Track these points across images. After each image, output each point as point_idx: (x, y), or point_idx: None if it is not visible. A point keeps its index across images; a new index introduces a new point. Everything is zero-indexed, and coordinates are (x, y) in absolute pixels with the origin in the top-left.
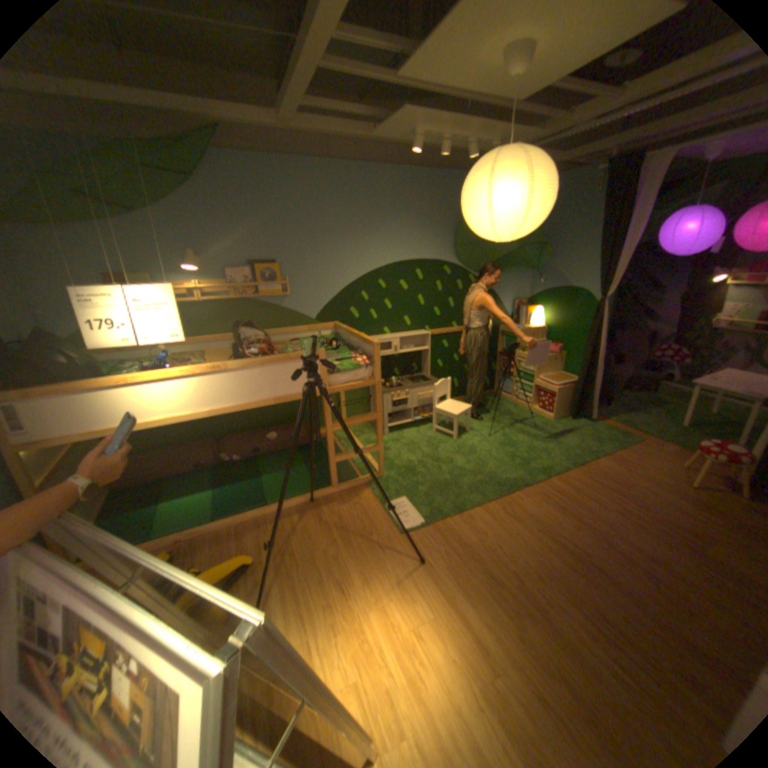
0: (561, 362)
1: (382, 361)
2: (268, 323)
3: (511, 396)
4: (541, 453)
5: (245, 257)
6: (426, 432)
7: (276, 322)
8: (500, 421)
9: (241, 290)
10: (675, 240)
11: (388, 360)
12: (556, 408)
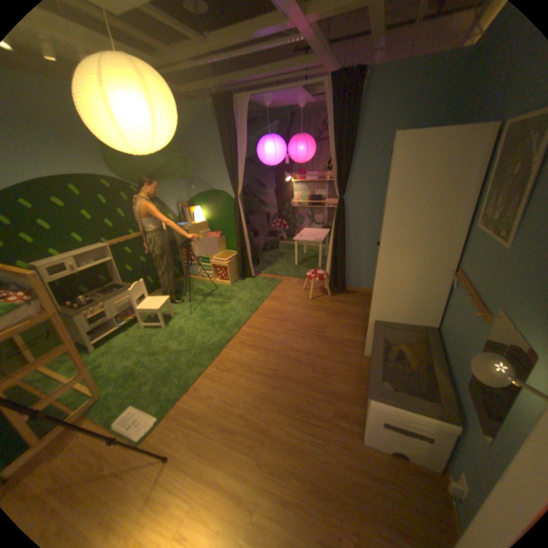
0: (223, 244)
1: (60, 284)
2: None
3: (198, 277)
4: (229, 312)
5: None
6: (135, 332)
7: None
8: (195, 298)
9: None
10: (264, 156)
11: (68, 280)
12: (229, 276)
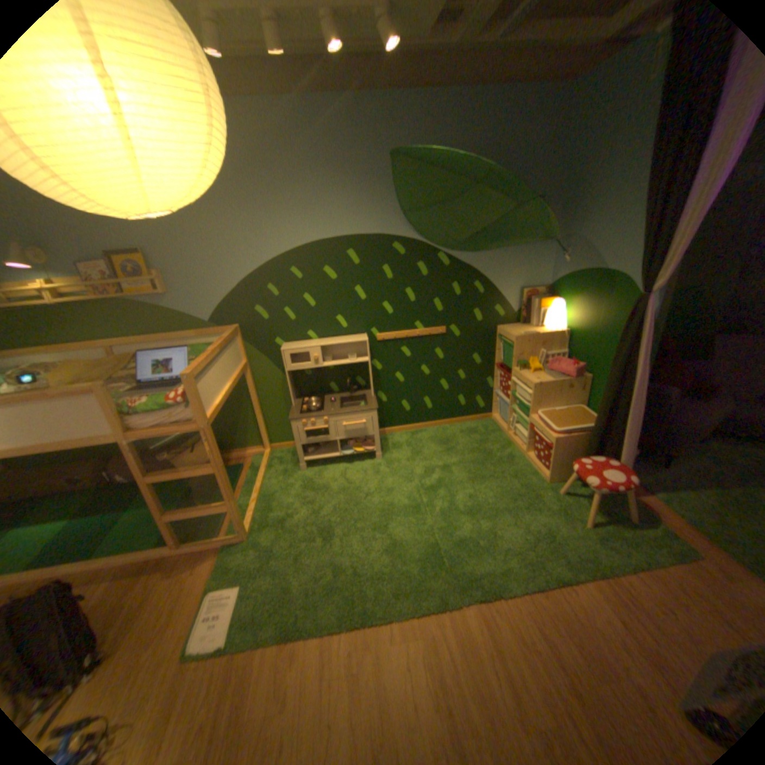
0: (582, 389)
1: (311, 373)
2: (148, 326)
3: (509, 427)
4: (487, 545)
5: (101, 246)
6: (355, 472)
7: (158, 325)
8: (466, 469)
9: (99, 288)
10: None
11: (320, 372)
12: (554, 464)
